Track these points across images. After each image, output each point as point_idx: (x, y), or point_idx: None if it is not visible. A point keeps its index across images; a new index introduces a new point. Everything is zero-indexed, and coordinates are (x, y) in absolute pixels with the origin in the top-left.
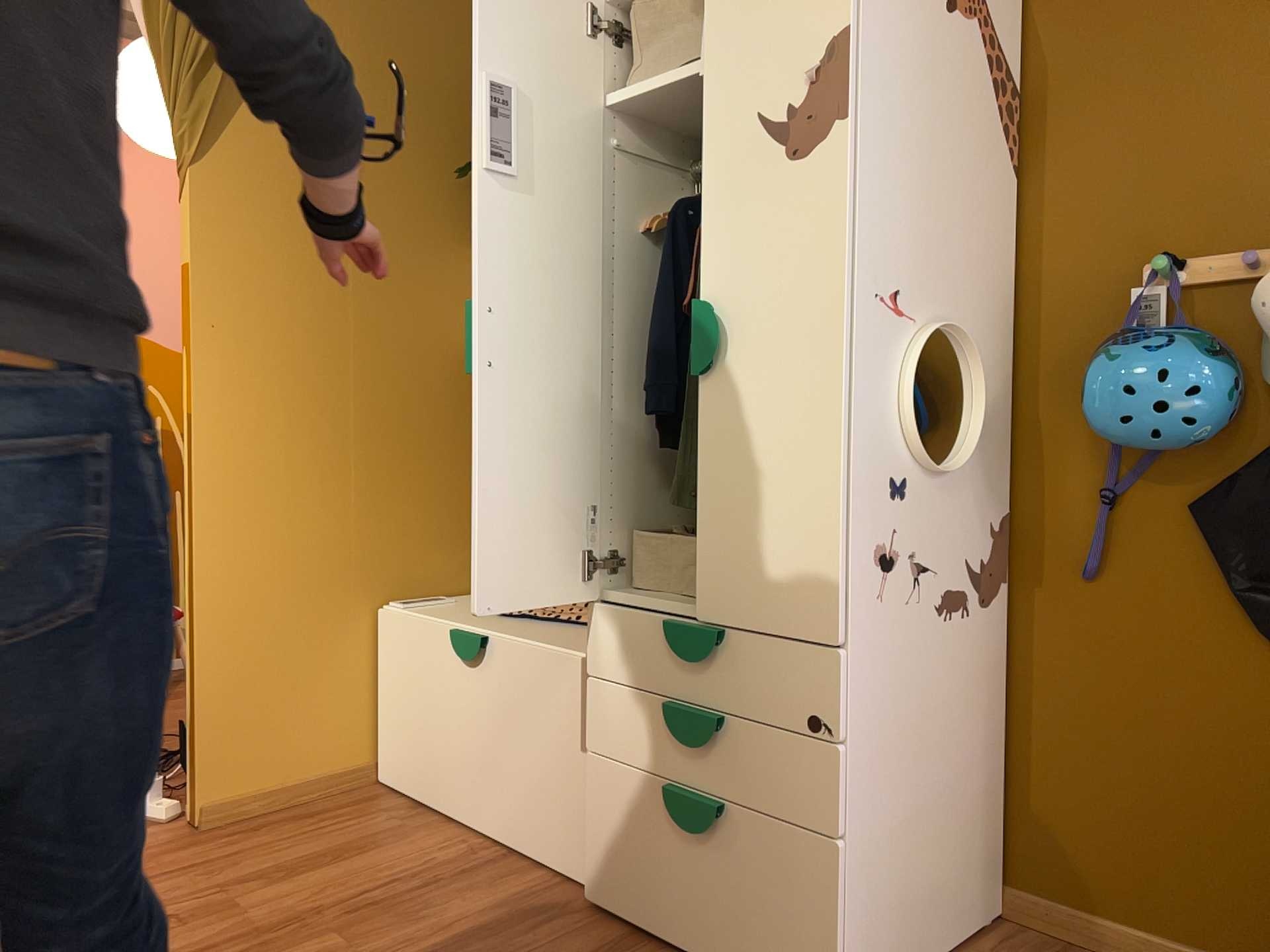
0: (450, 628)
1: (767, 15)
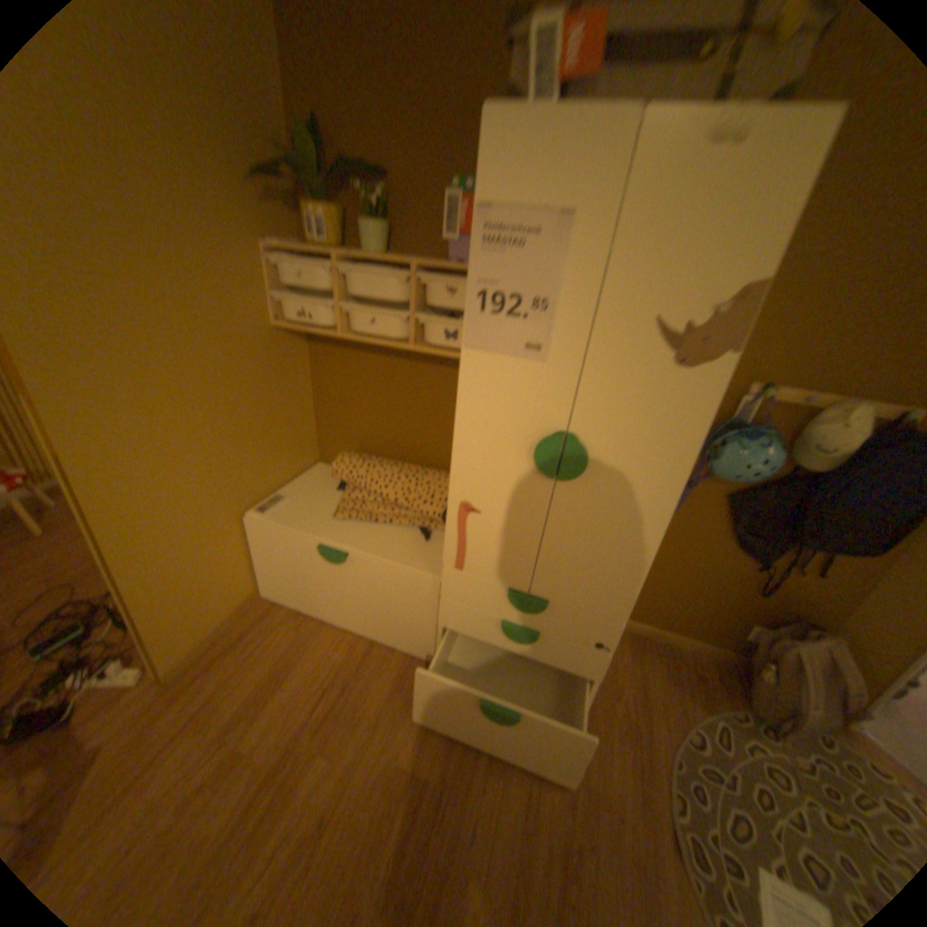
0: (315, 540)
1: (693, 229)
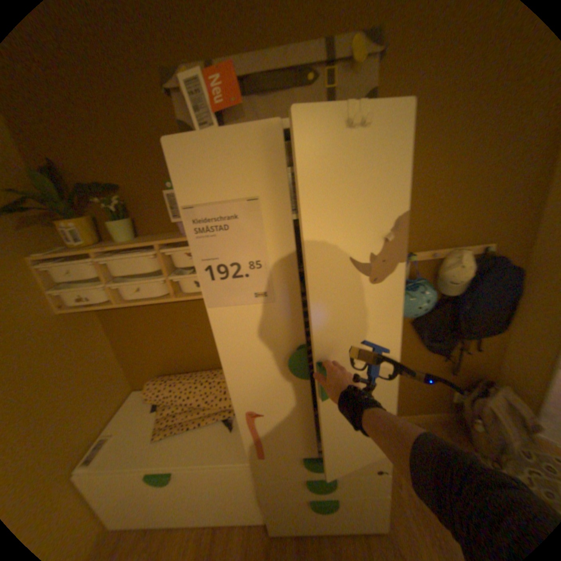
0: (140, 472)
1: (345, 191)
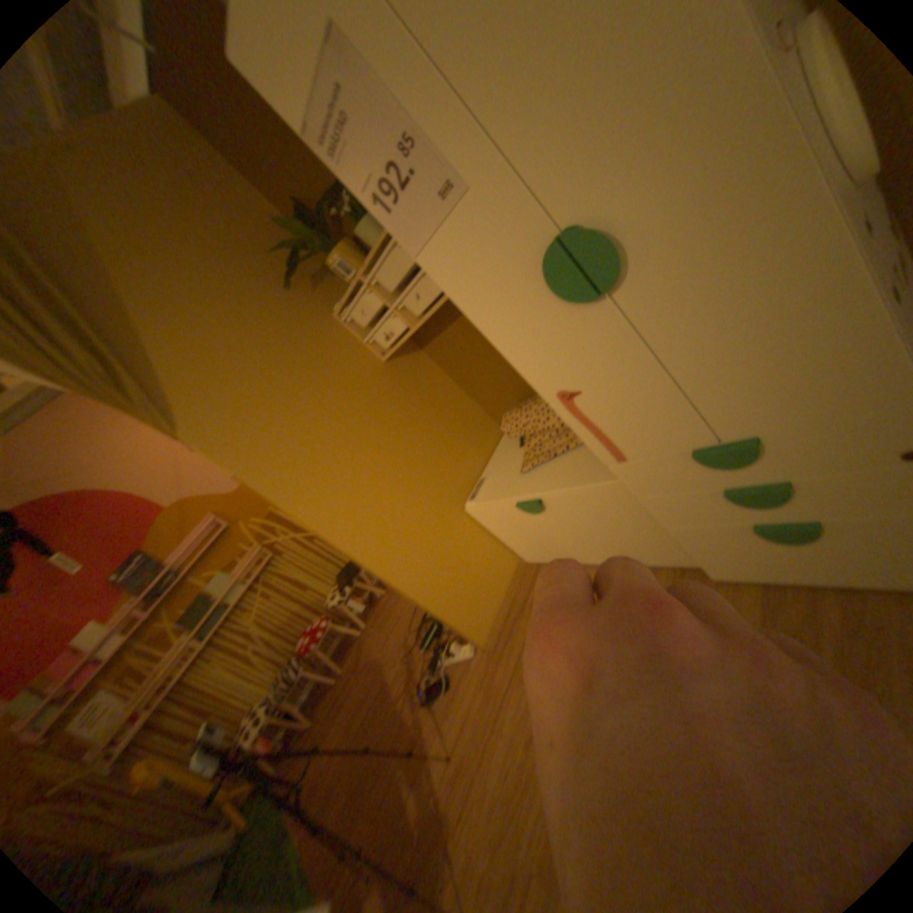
0: (513, 500)
1: None
